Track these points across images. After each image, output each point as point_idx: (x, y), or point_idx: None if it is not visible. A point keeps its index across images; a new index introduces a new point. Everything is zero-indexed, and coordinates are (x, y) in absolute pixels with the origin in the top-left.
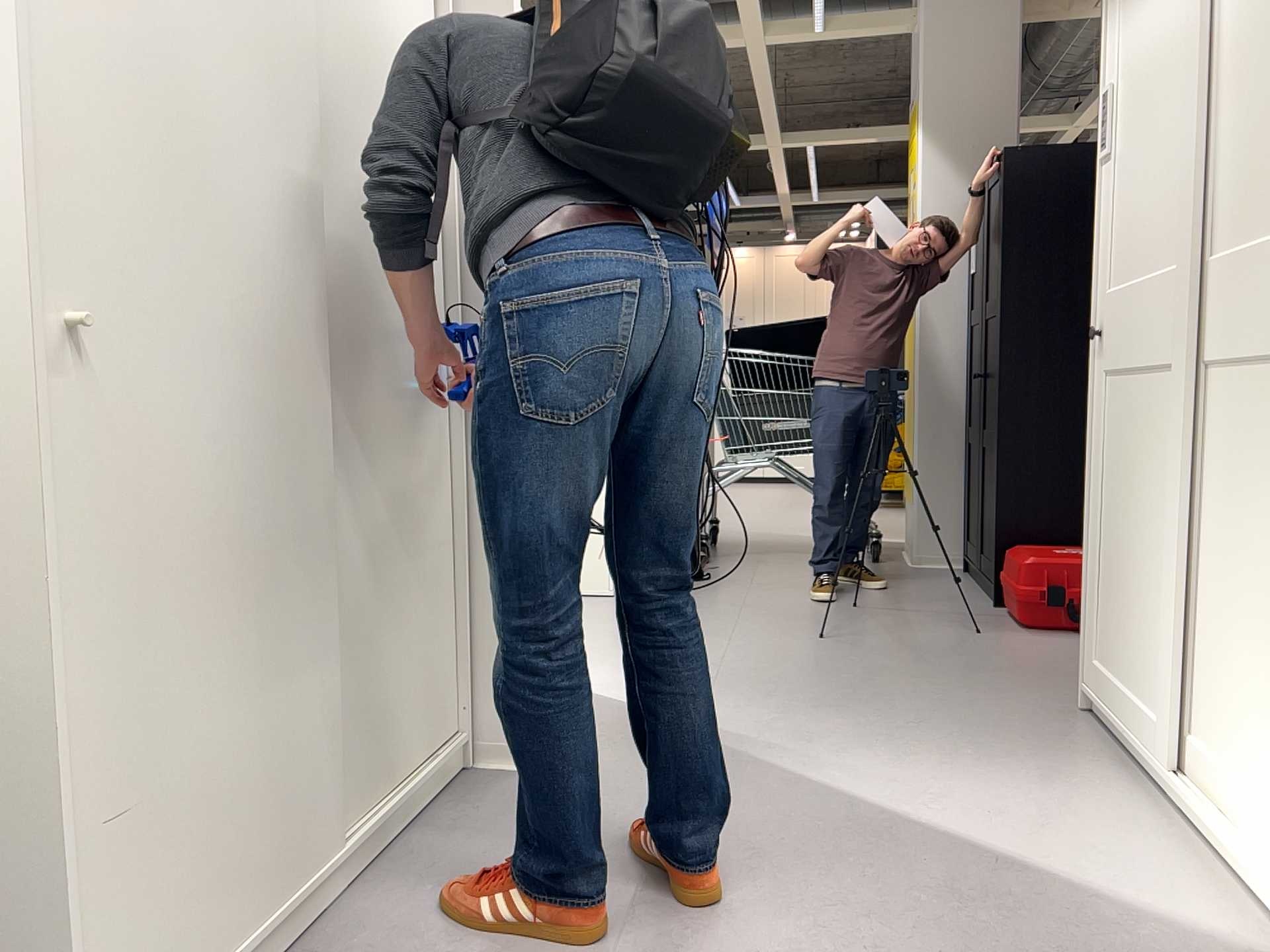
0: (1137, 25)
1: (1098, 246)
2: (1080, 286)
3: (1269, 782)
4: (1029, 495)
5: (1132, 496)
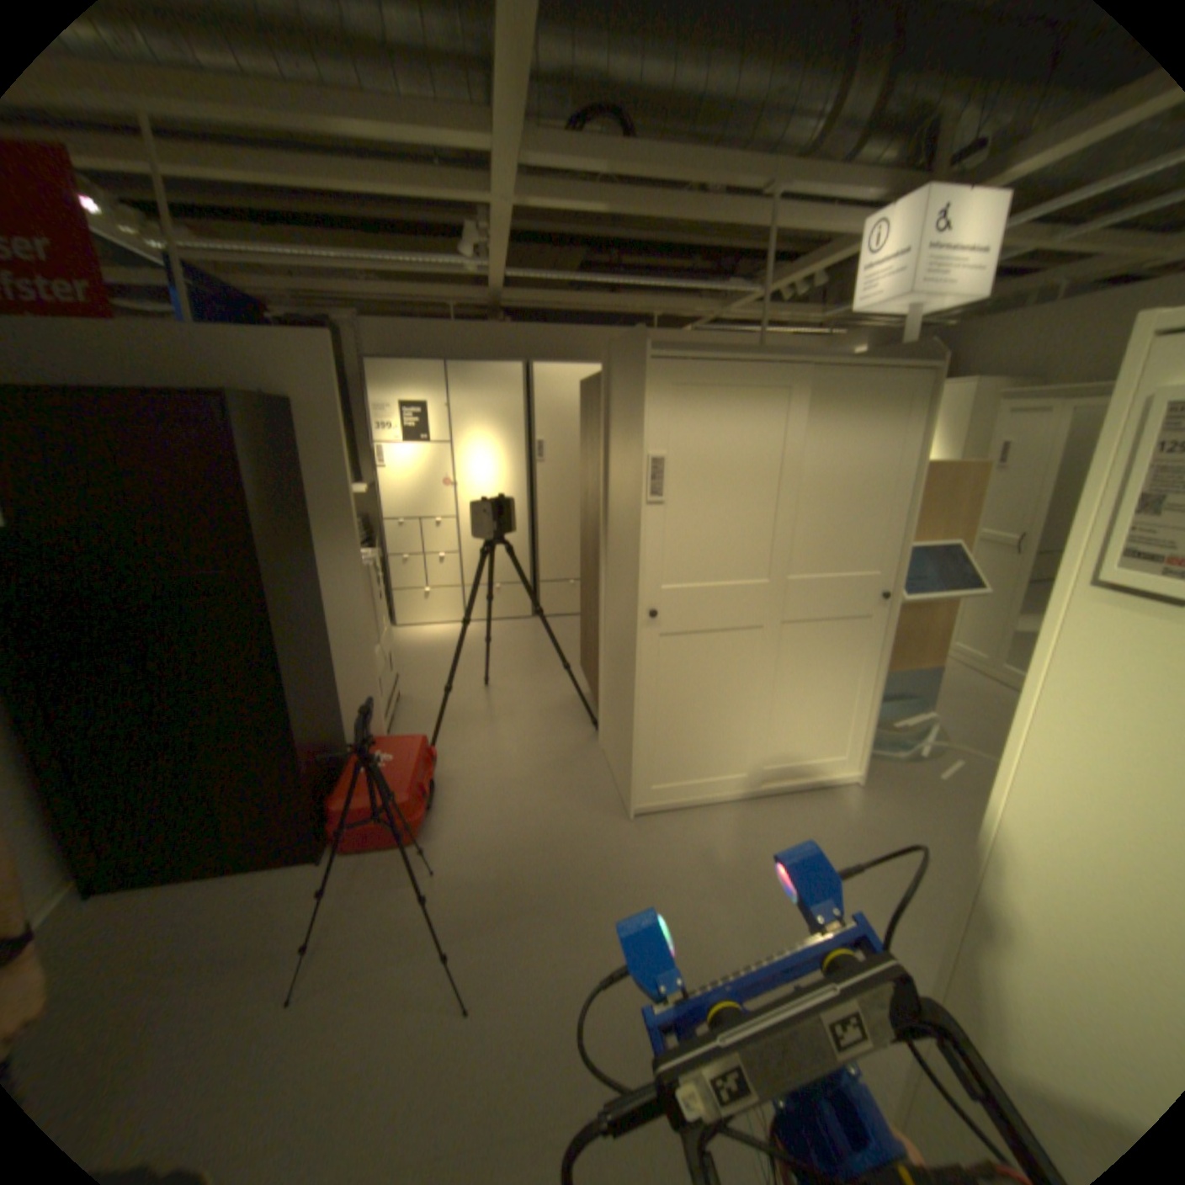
0: (719, 433)
1: (655, 559)
2: (292, 545)
3: (834, 753)
4: (314, 752)
5: (717, 693)
